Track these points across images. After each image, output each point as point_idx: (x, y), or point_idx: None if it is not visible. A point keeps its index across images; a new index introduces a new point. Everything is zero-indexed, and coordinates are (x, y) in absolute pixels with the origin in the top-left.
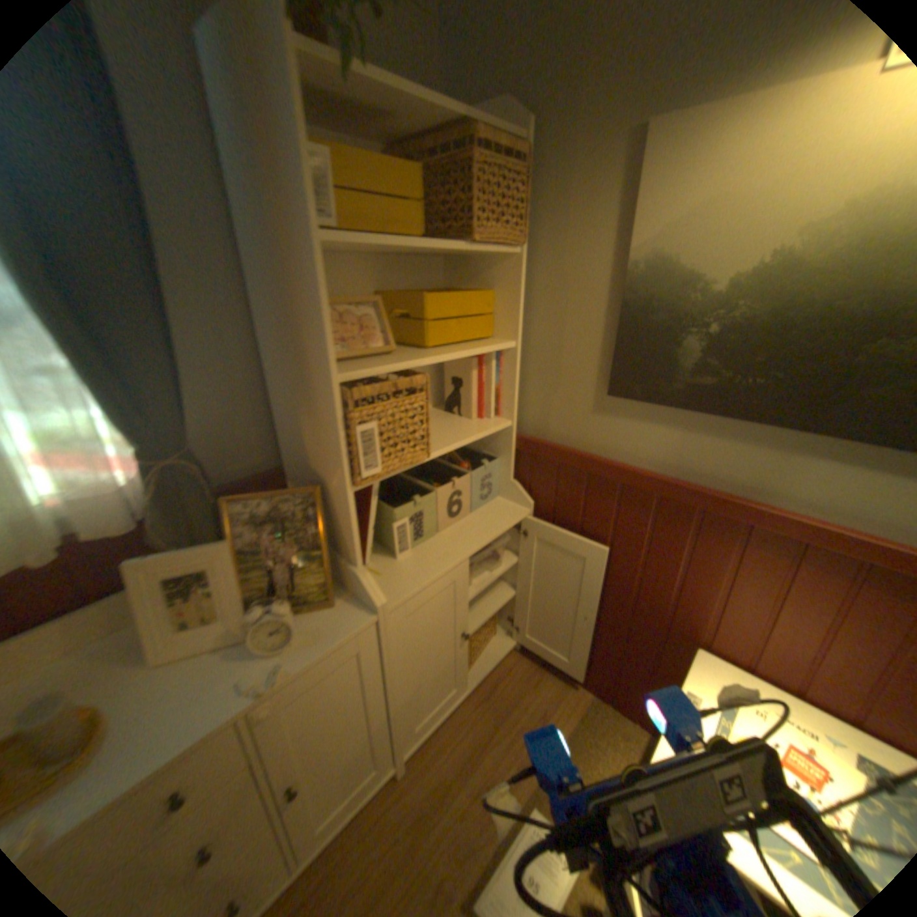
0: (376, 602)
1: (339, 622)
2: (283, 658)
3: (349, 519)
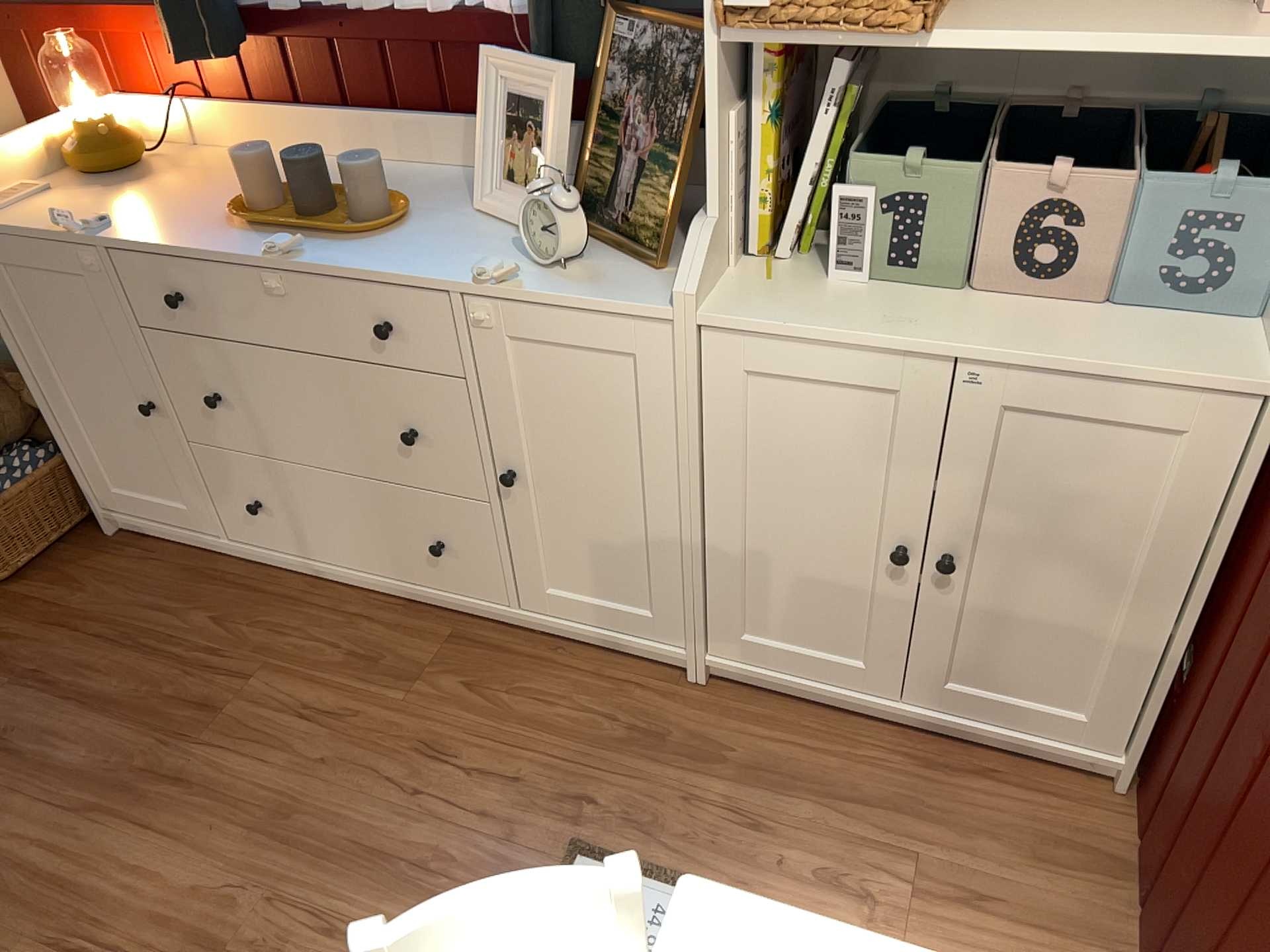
0: (683, 288)
1: (636, 290)
2: (545, 276)
3: (709, 113)
